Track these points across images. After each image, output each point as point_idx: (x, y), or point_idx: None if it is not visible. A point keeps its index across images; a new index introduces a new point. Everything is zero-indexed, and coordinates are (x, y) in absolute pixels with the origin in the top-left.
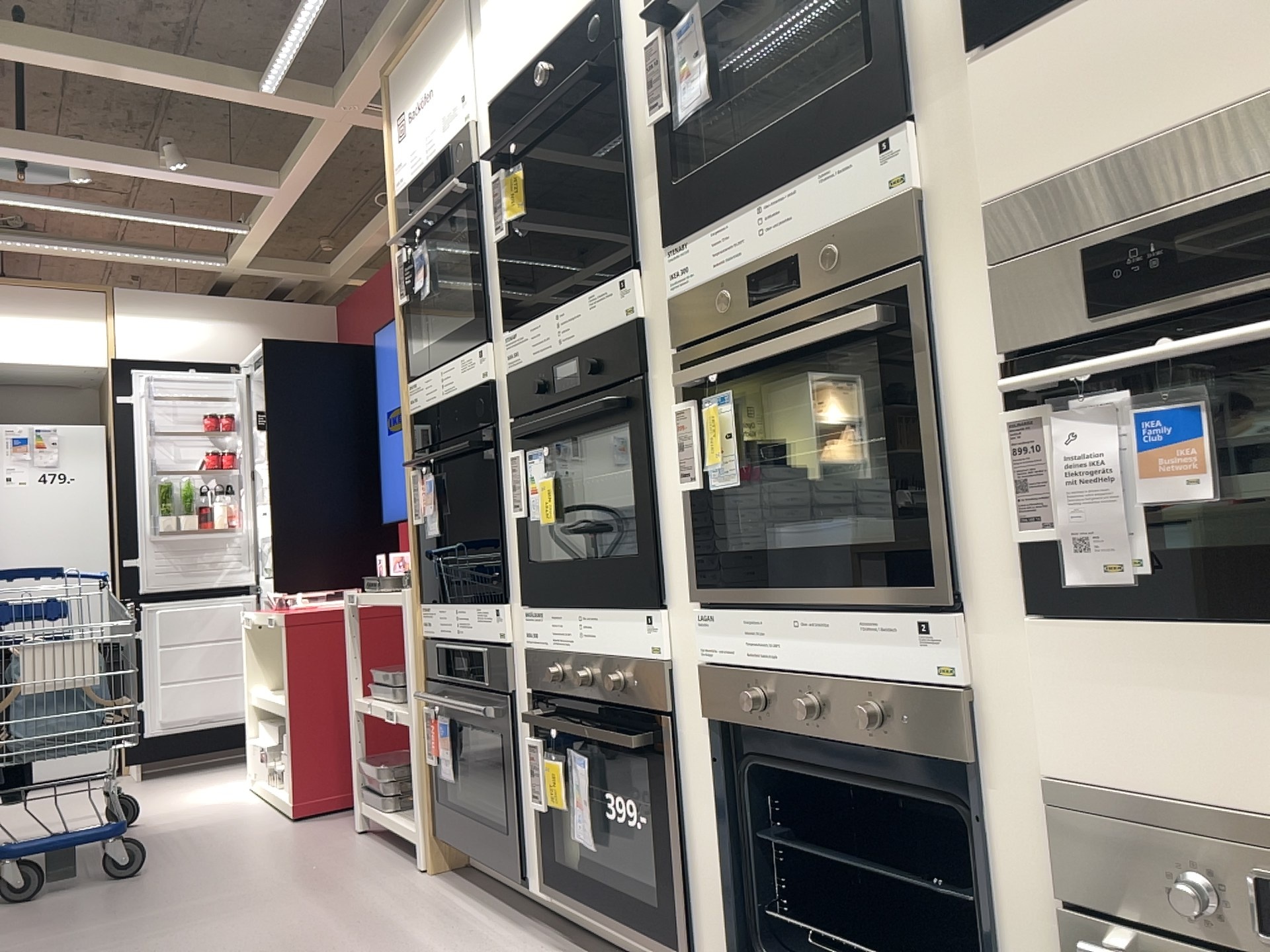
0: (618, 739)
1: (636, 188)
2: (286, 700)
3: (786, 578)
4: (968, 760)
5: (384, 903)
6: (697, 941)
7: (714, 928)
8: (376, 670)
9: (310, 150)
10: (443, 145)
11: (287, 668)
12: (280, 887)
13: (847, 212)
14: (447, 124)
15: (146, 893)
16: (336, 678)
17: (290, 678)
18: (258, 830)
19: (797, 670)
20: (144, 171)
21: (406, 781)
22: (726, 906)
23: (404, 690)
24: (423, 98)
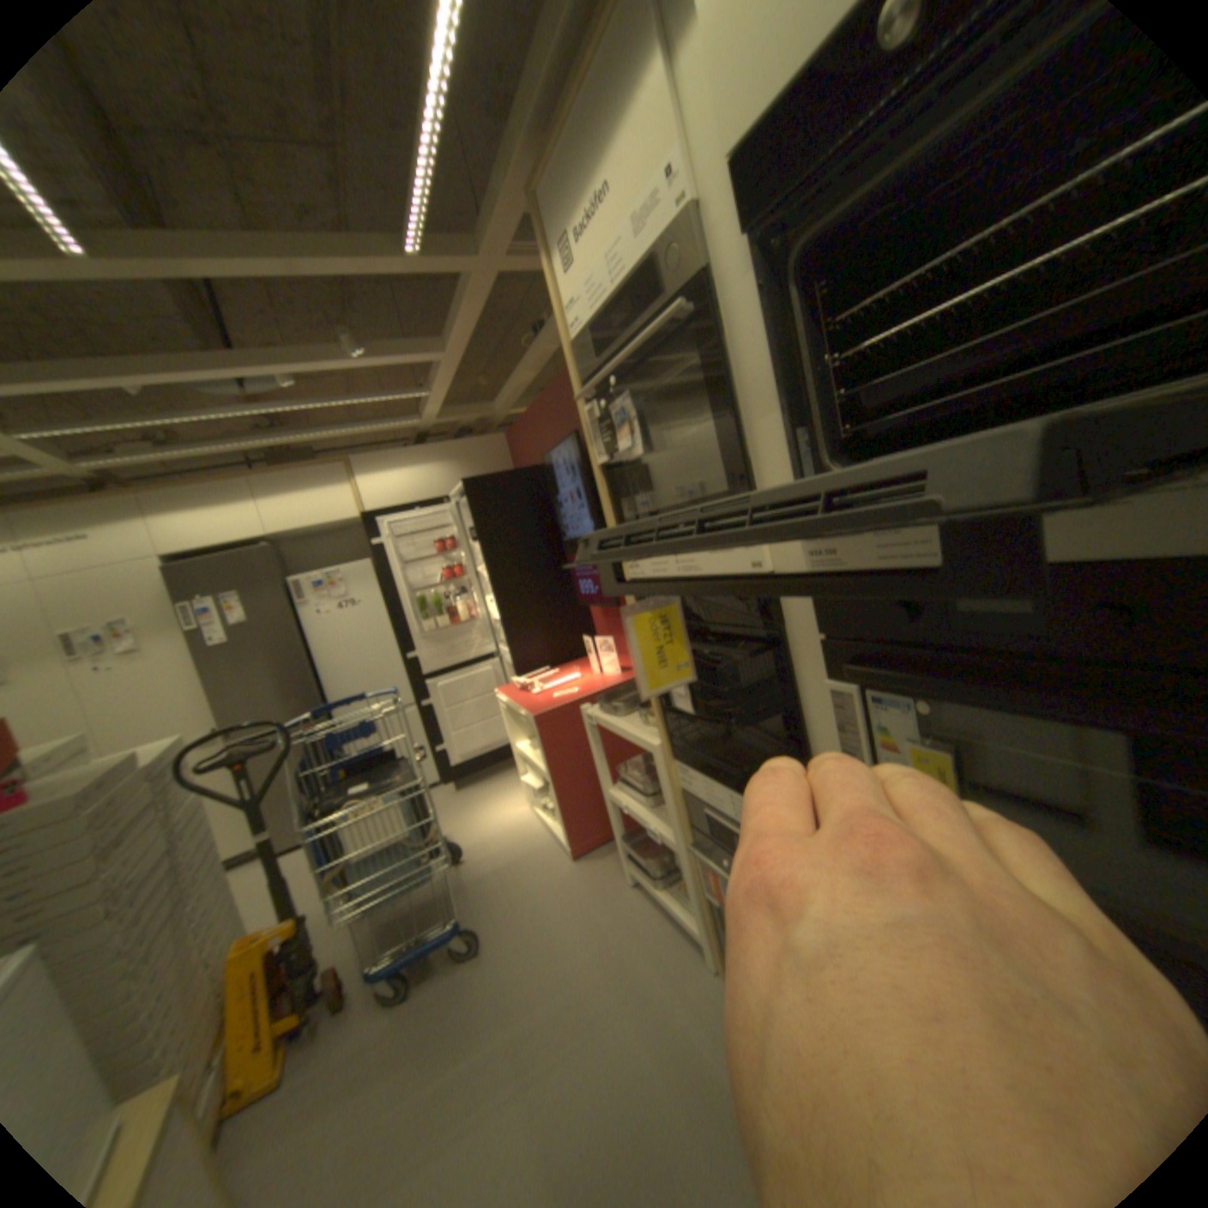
0: None
1: None
2: (545, 765)
3: None
4: None
5: (700, 1044)
6: None
7: None
8: (621, 767)
9: (464, 304)
10: (640, 250)
11: (541, 742)
12: (594, 993)
13: None
14: (643, 217)
15: (487, 993)
16: (581, 752)
17: (545, 750)
18: (549, 875)
19: None
20: (329, 359)
21: (667, 861)
22: None
23: (655, 796)
24: (594, 192)
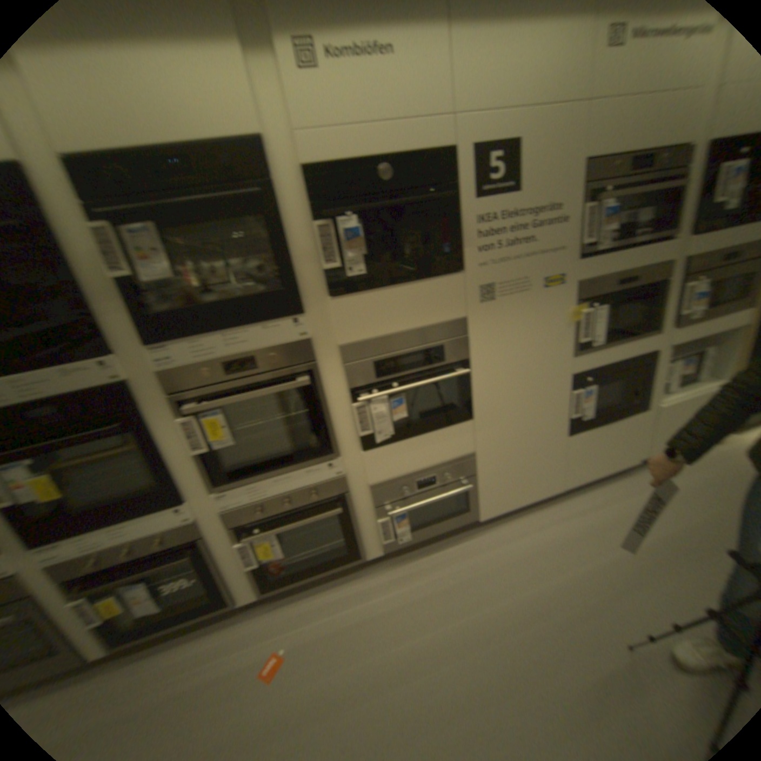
0: (172, 567)
1: (91, 309)
2: None
3: (264, 471)
4: (344, 492)
5: None
6: (227, 600)
7: (239, 590)
8: None
9: None
10: None
11: None
12: None
13: (278, 343)
14: None
15: None
16: None
17: None
18: None
19: (274, 497)
20: None
21: None
22: (245, 581)
23: None
24: None
